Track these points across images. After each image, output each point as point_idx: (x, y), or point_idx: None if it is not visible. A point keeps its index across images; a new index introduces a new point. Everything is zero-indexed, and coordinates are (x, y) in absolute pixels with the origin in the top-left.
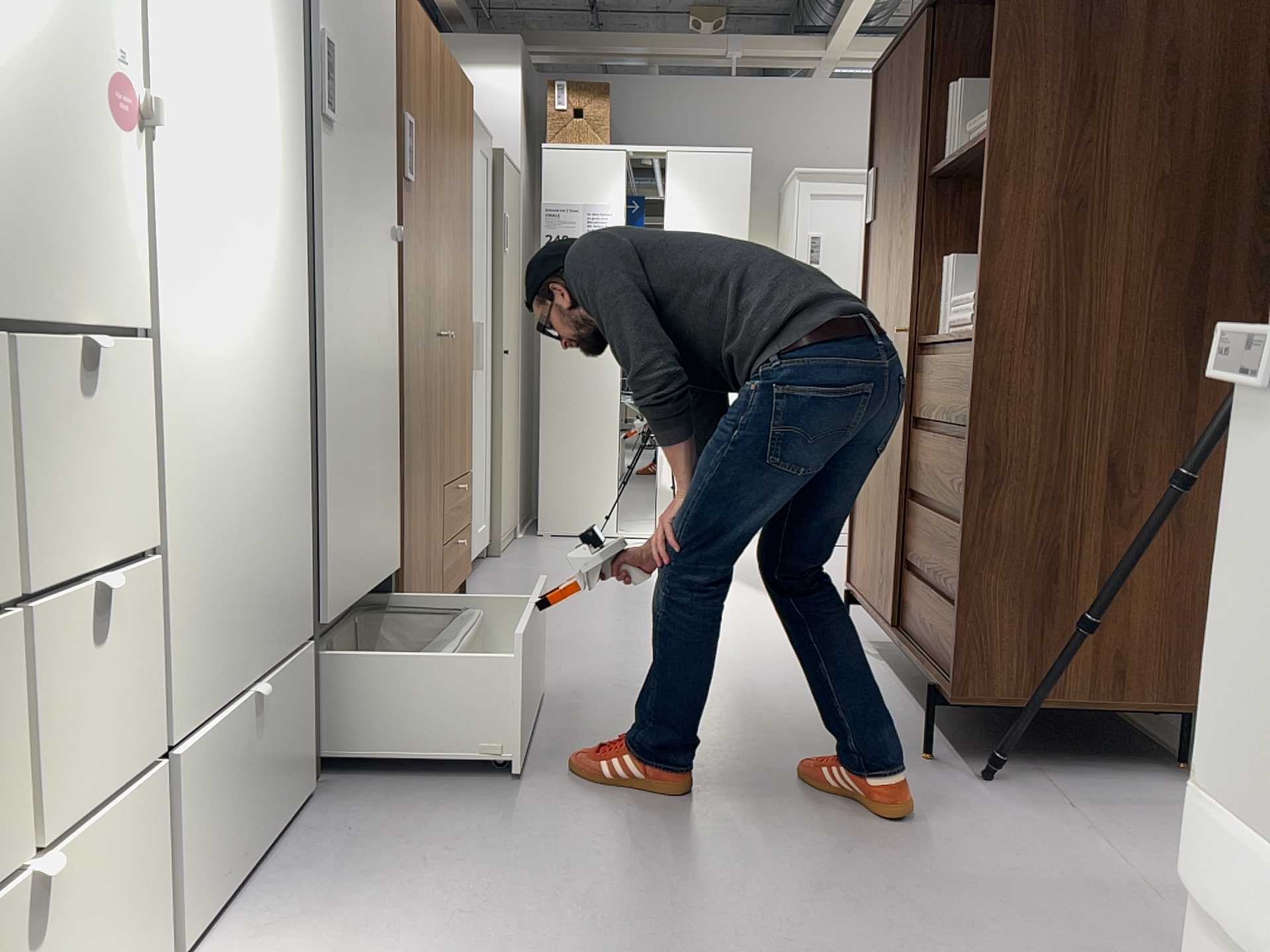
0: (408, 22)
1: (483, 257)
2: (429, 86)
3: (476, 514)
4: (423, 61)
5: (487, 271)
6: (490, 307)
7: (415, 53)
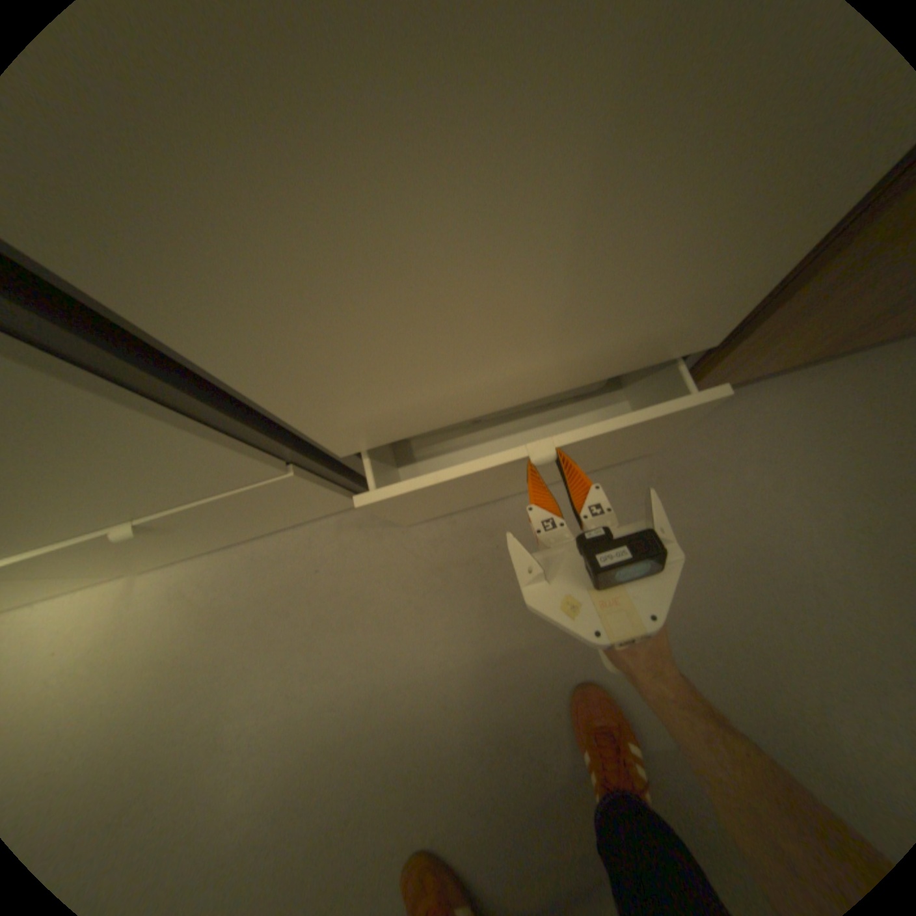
0: None
1: None
2: None
3: None
4: None
5: None
6: None
7: None
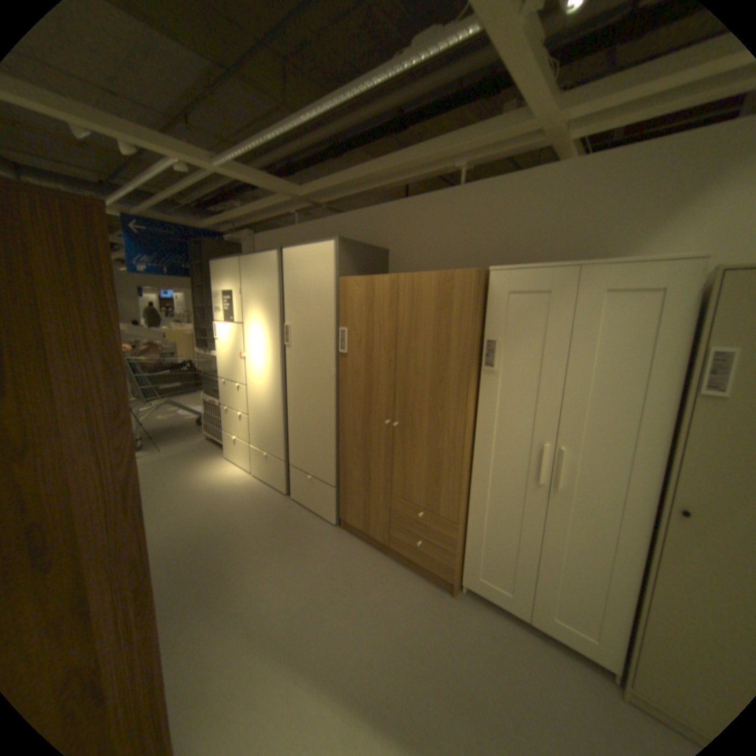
0: (345, 292)
1: (618, 395)
2: (370, 307)
3: (549, 601)
4: (363, 299)
5: (643, 411)
6: (655, 451)
7: (354, 300)
